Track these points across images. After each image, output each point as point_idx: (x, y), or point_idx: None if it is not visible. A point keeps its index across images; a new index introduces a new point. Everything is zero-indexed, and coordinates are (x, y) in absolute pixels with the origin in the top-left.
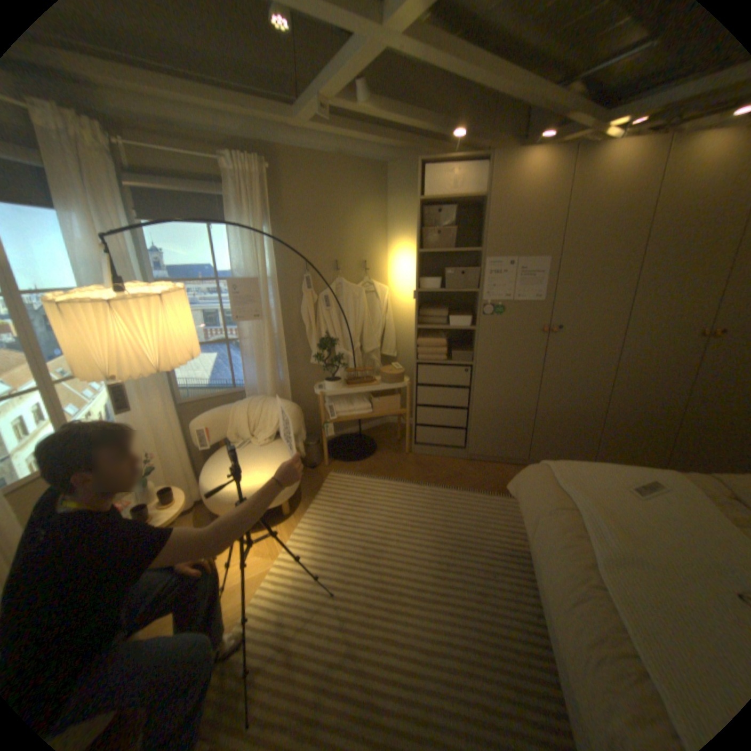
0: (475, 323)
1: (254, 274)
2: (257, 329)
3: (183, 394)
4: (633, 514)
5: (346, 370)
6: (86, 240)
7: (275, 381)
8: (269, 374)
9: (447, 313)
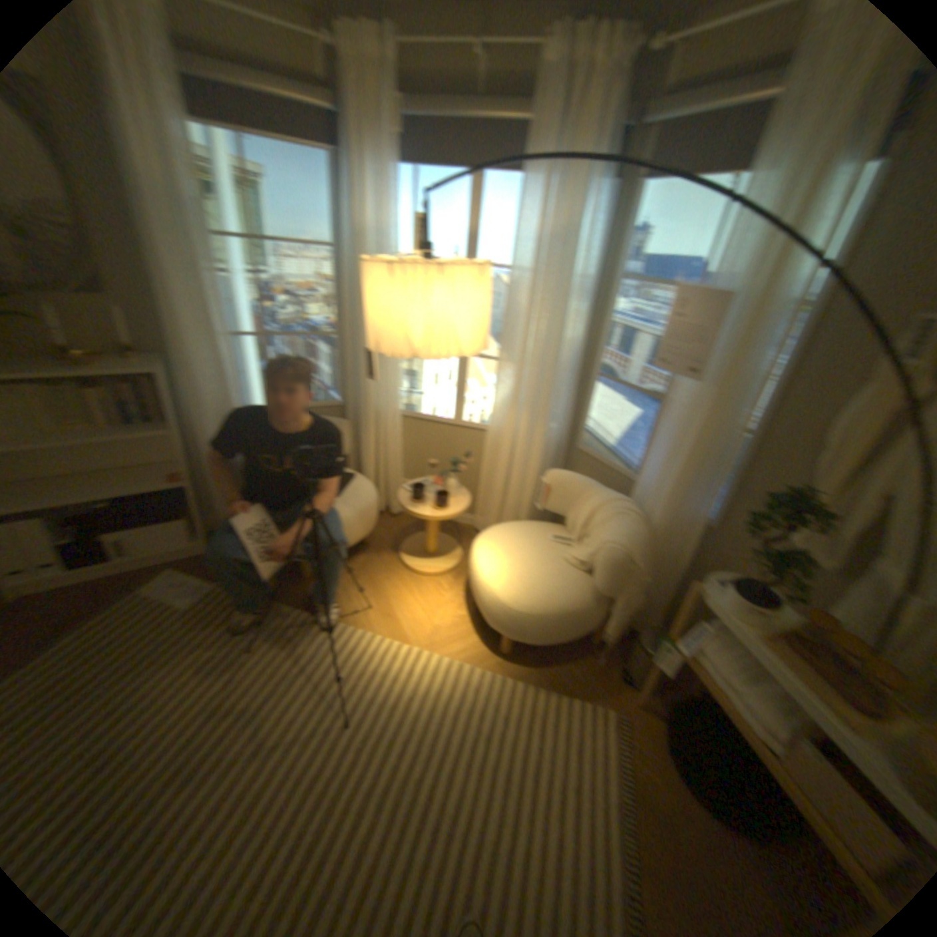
0: None
1: (745, 283)
2: (695, 397)
3: (586, 440)
4: None
5: (817, 612)
6: (553, 209)
7: (682, 507)
8: (669, 485)
9: None
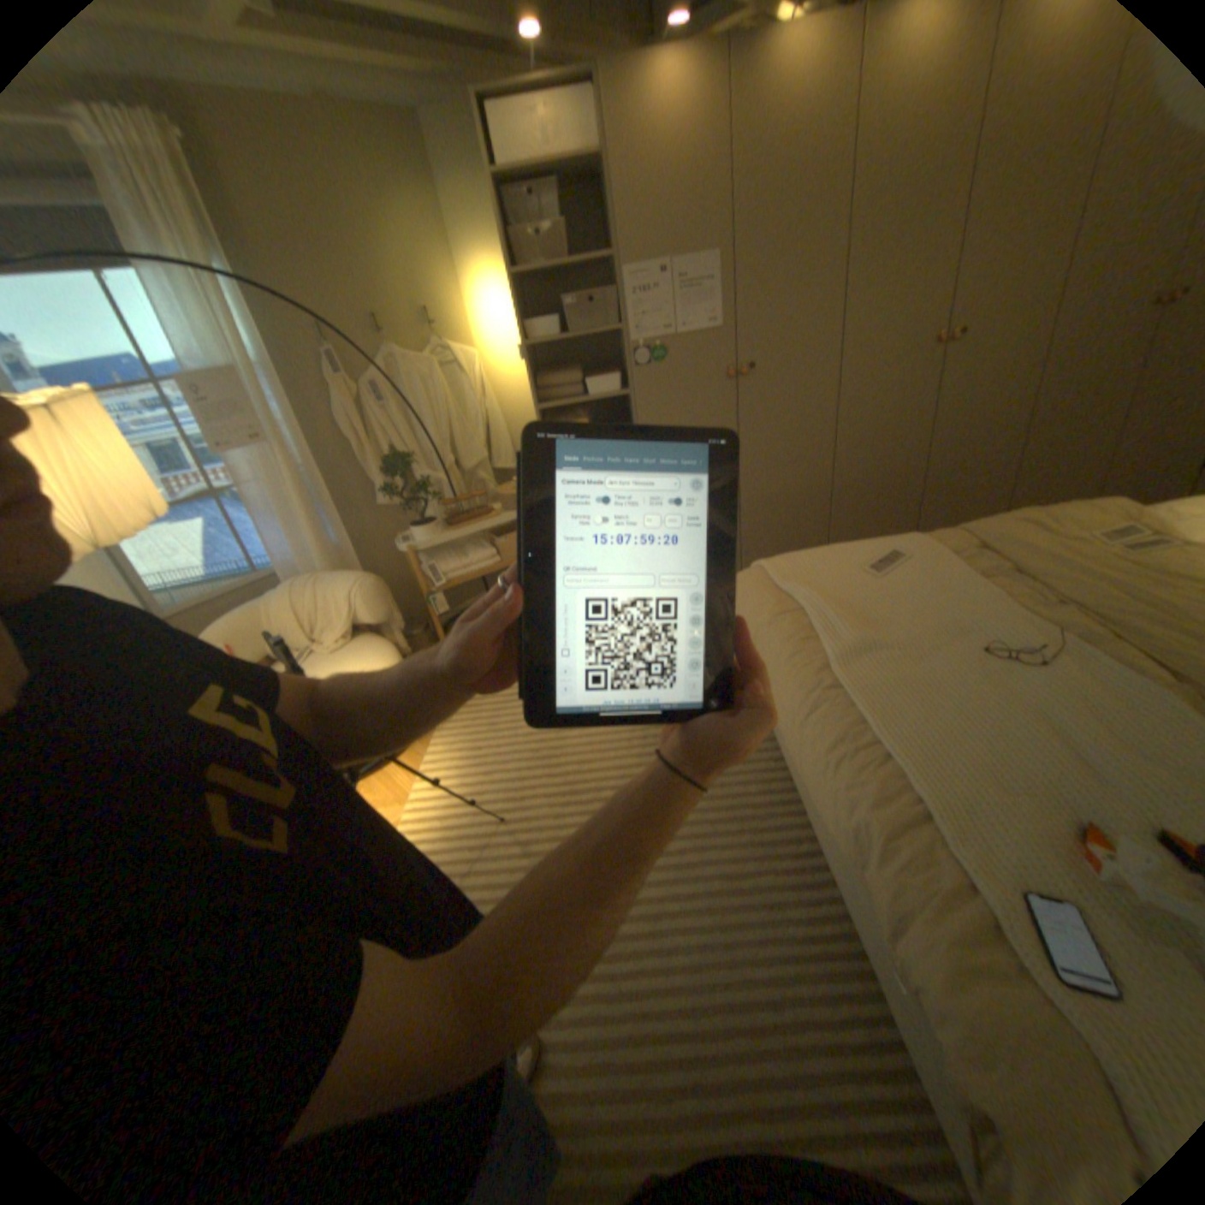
0: (627, 383)
1: (223, 358)
2: (262, 460)
3: (162, 602)
4: (868, 595)
5: (441, 503)
6: None
7: (325, 545)
8: (309, 535)
9: (581, 375)
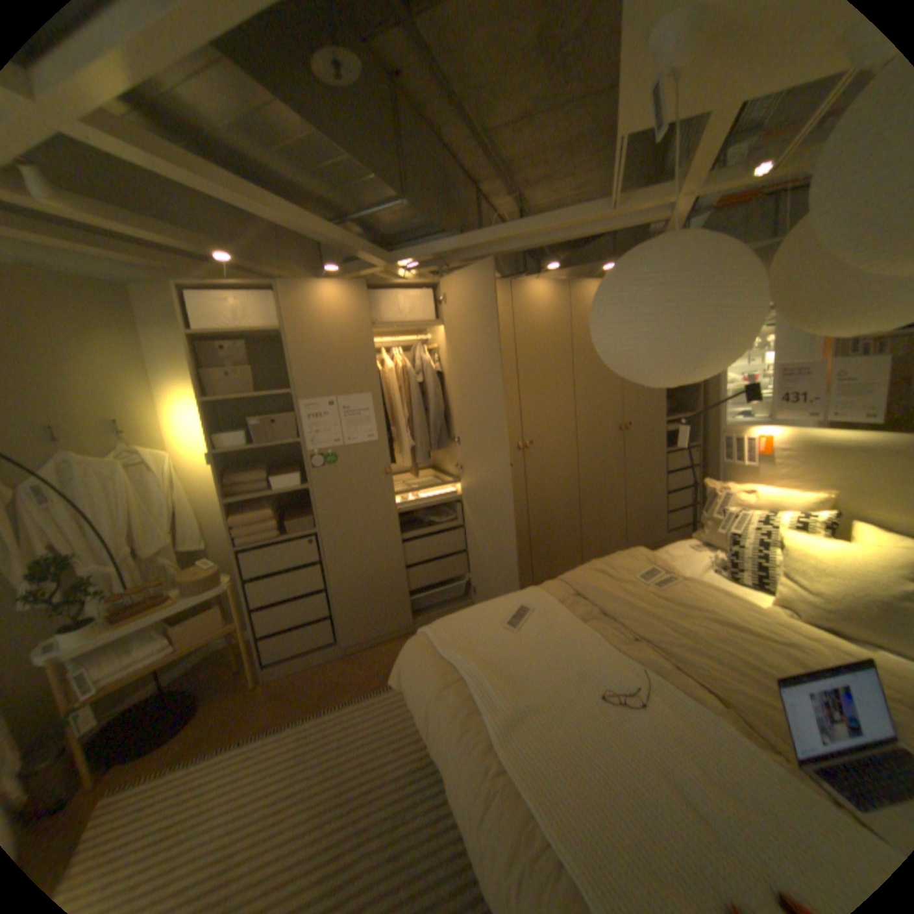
0: (307, 480)
1: None
2: None
3: None
4: (511, 654)
5: (106, 601)
6: None
7: None
8: None
9: (267, 473)
